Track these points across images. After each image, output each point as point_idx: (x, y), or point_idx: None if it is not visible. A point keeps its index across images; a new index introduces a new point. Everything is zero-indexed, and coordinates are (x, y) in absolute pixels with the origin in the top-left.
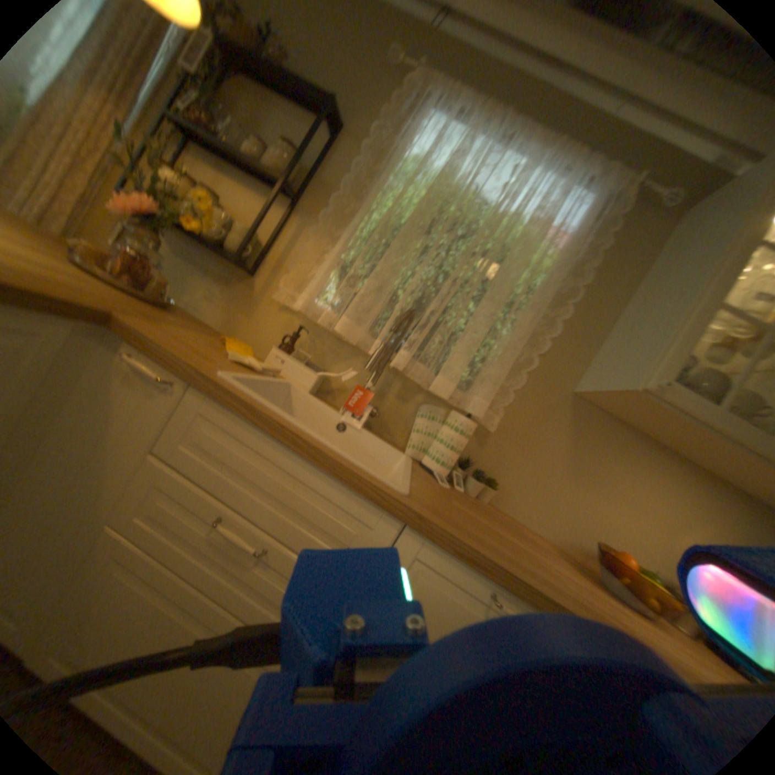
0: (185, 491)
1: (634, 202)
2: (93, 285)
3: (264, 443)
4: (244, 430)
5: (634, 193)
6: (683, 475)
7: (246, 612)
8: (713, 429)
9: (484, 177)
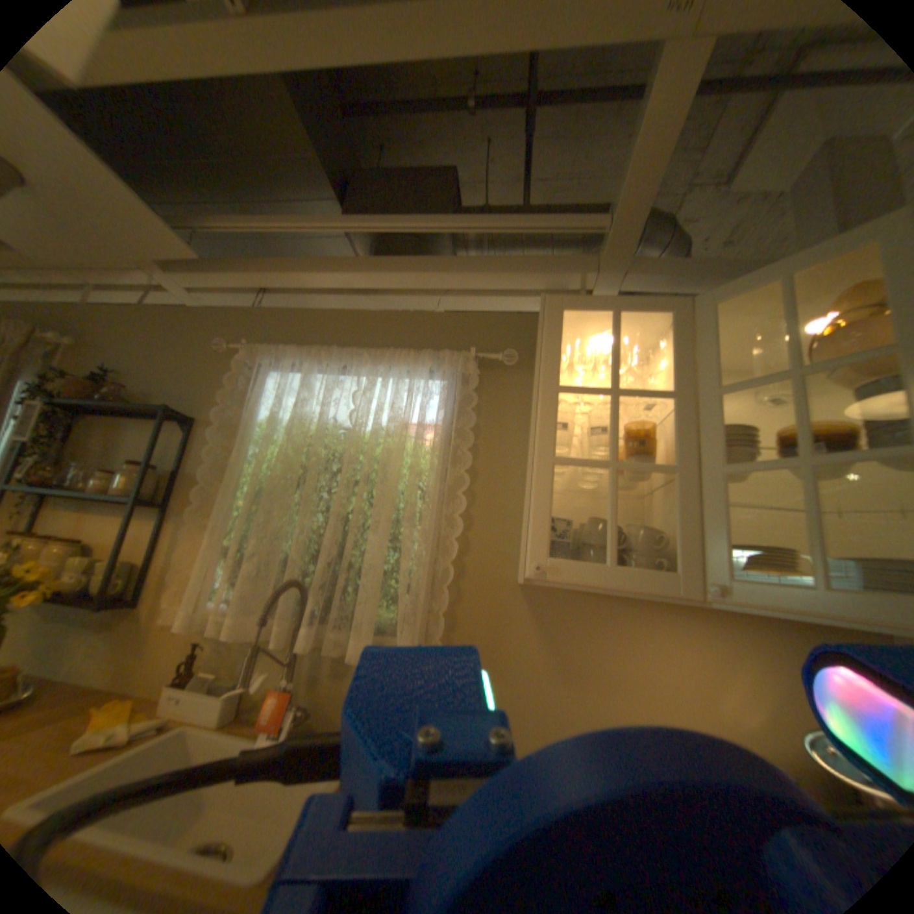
0: None
1: (480, 372)
2: None
3: None
4: None
5: (474, 365)
6: (679, 620)
7: None
8: (614, 590)
9: (334, 409)
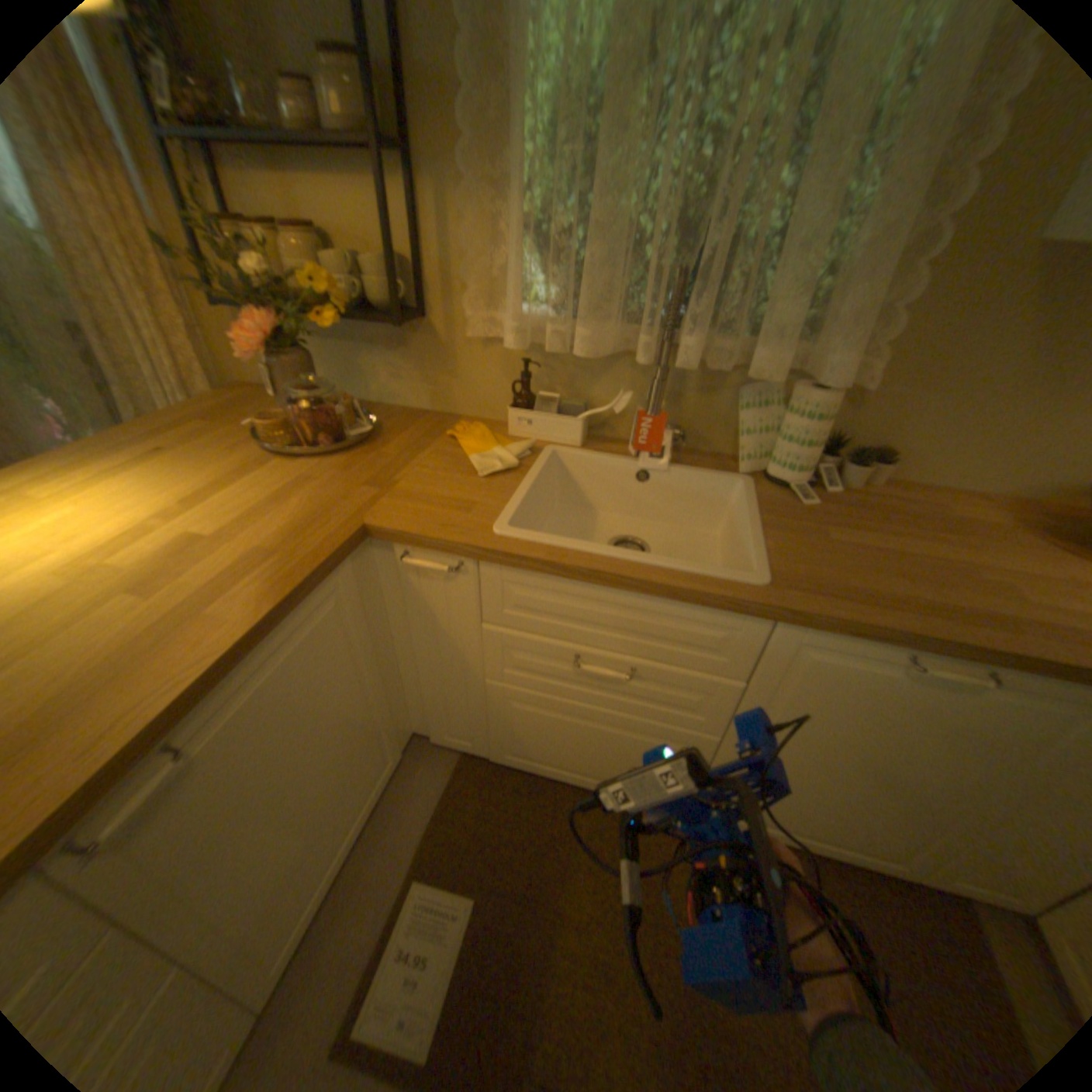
0: (529, 641)
1: None
2: (302, 466)
3: (580, 586)
4: (552, 580)
5: None
6: None
7: (637, 711)
8: None
9: None
